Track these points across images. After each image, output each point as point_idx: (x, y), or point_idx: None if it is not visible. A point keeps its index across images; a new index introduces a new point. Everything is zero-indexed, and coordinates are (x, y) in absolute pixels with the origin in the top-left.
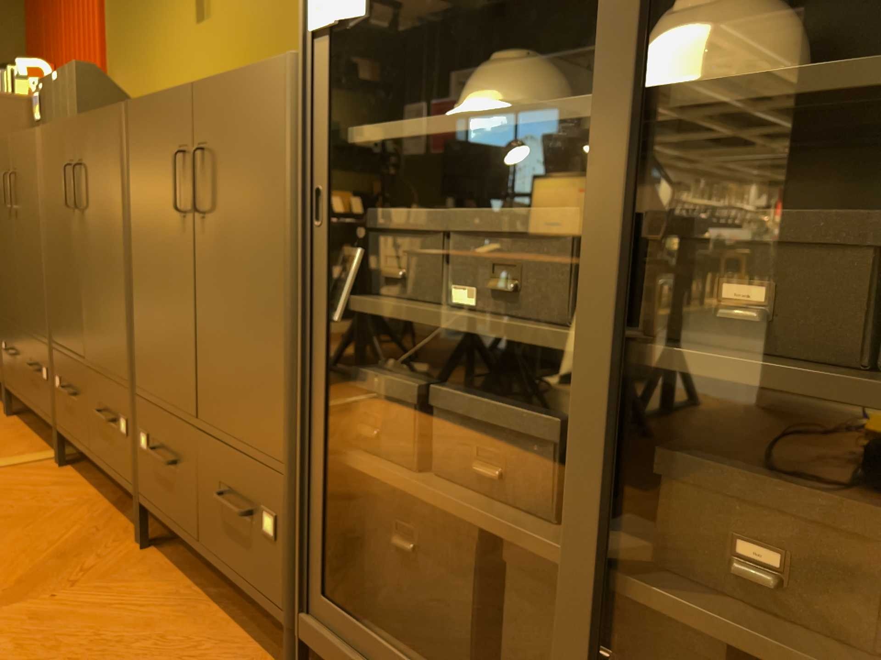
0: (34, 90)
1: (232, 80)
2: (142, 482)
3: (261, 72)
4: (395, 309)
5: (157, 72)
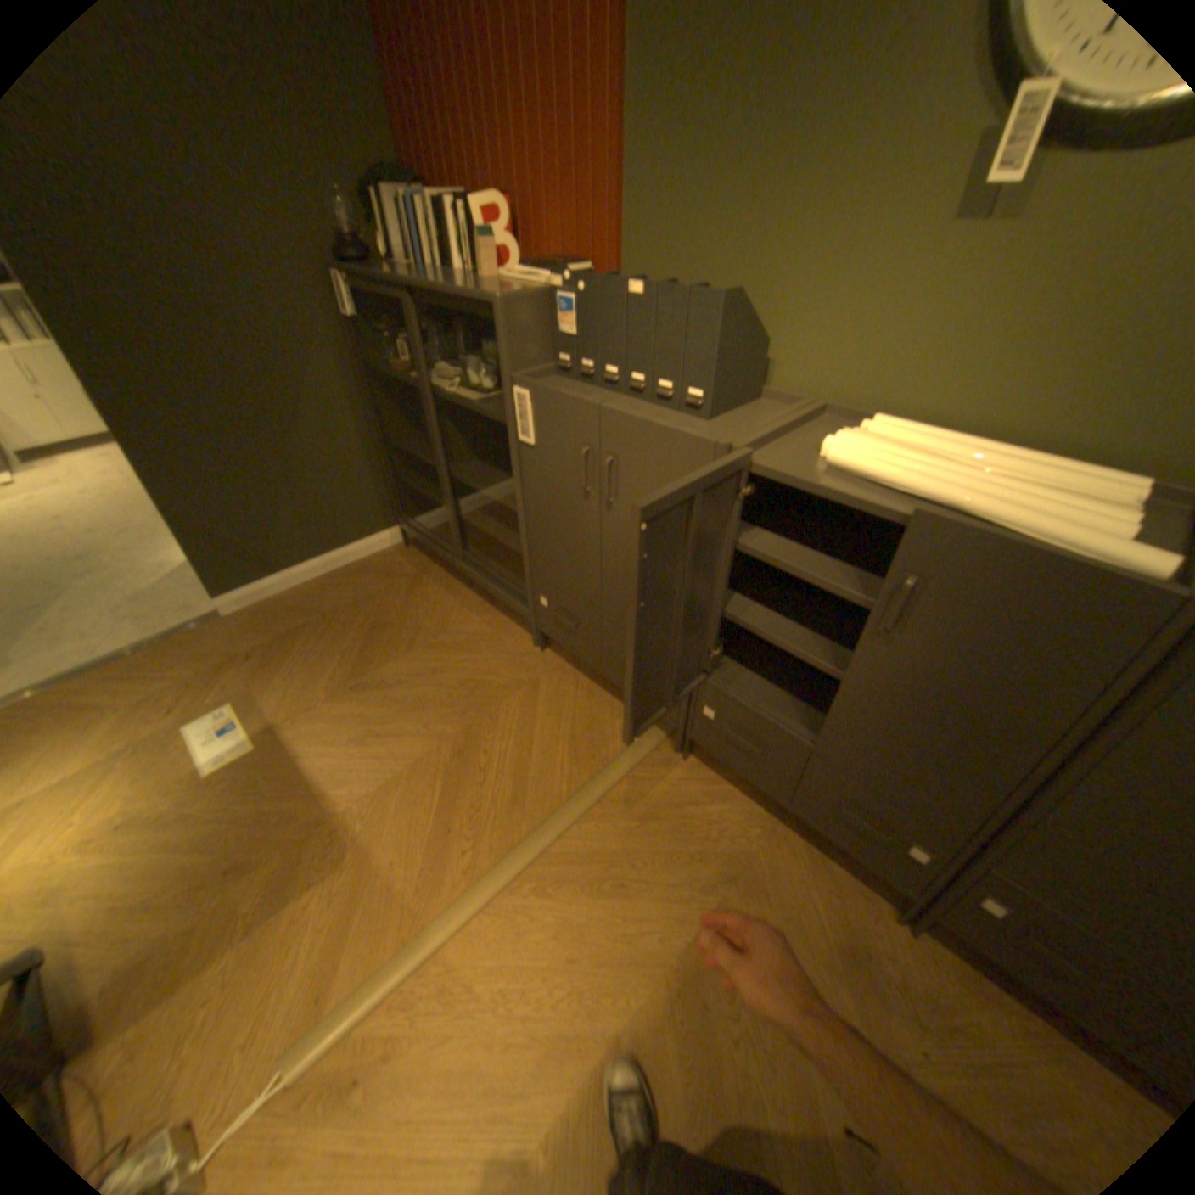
0: (561, 284)
1: None
2: (970, 923)
3: None
4: None
5: (785, 267)
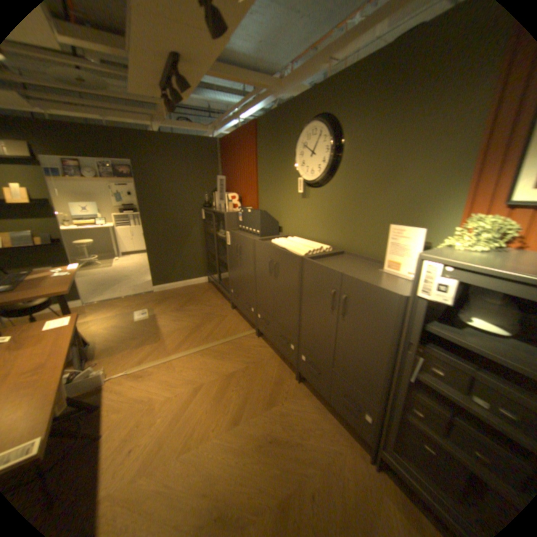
0: (239, 210)
1: (366, 286)
2: (301, 367)
3: (384, 292)
4: (441, 391)
5: (281, 208)
